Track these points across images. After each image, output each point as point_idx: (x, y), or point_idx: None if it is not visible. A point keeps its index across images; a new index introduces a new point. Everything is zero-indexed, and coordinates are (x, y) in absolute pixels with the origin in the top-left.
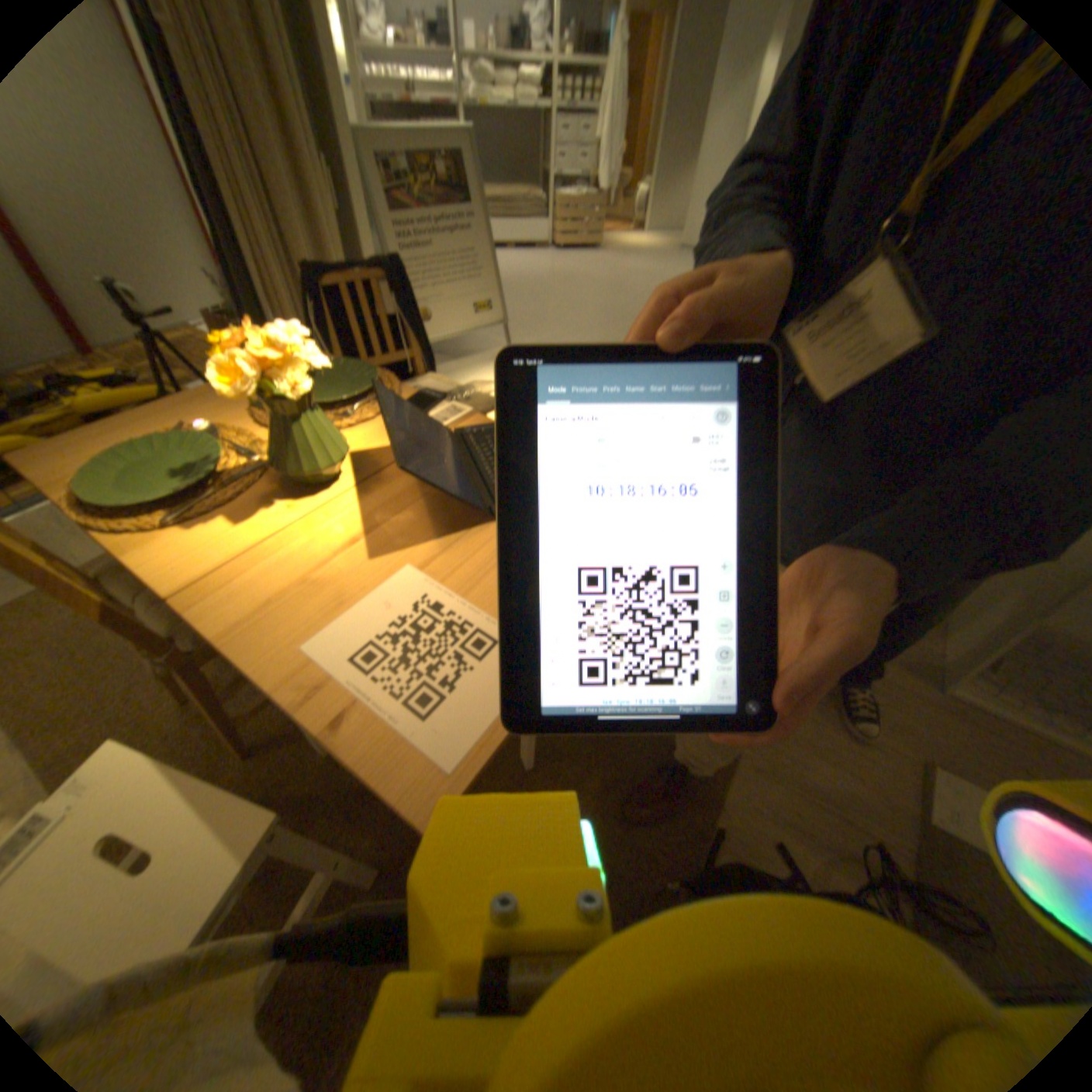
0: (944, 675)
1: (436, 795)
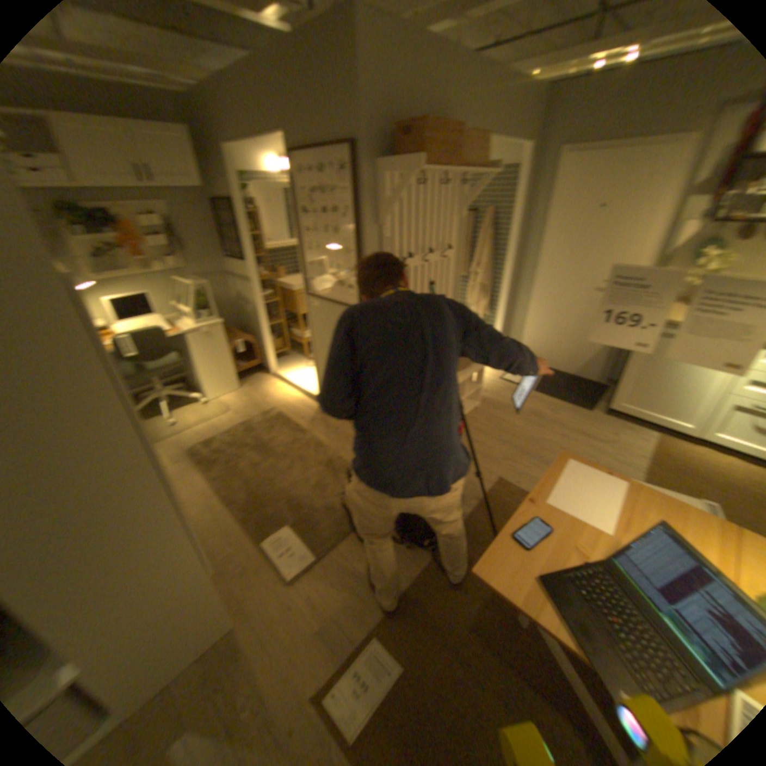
0: (221, 640)
1: (567, 457)
